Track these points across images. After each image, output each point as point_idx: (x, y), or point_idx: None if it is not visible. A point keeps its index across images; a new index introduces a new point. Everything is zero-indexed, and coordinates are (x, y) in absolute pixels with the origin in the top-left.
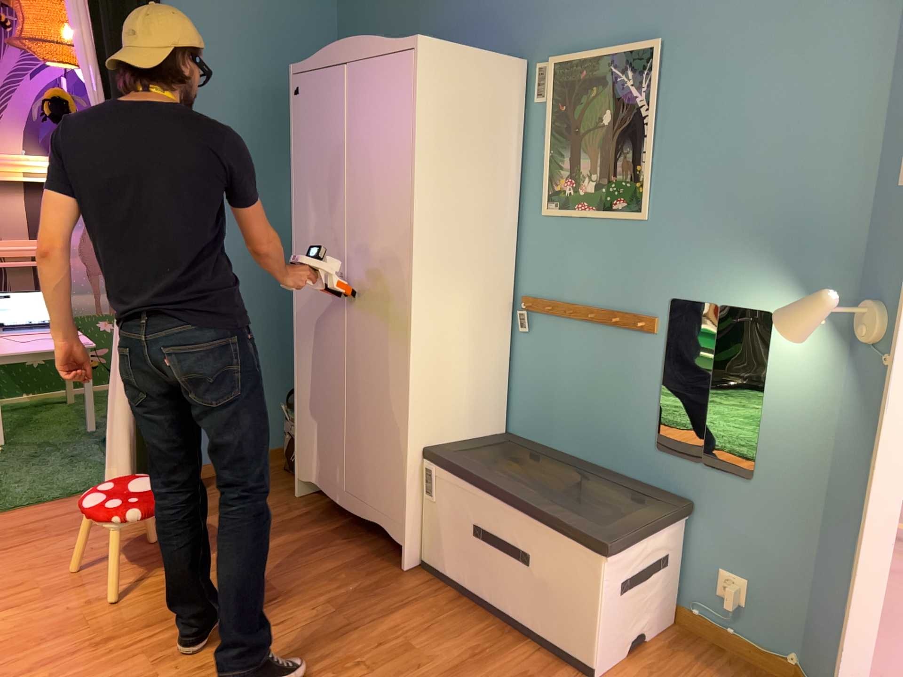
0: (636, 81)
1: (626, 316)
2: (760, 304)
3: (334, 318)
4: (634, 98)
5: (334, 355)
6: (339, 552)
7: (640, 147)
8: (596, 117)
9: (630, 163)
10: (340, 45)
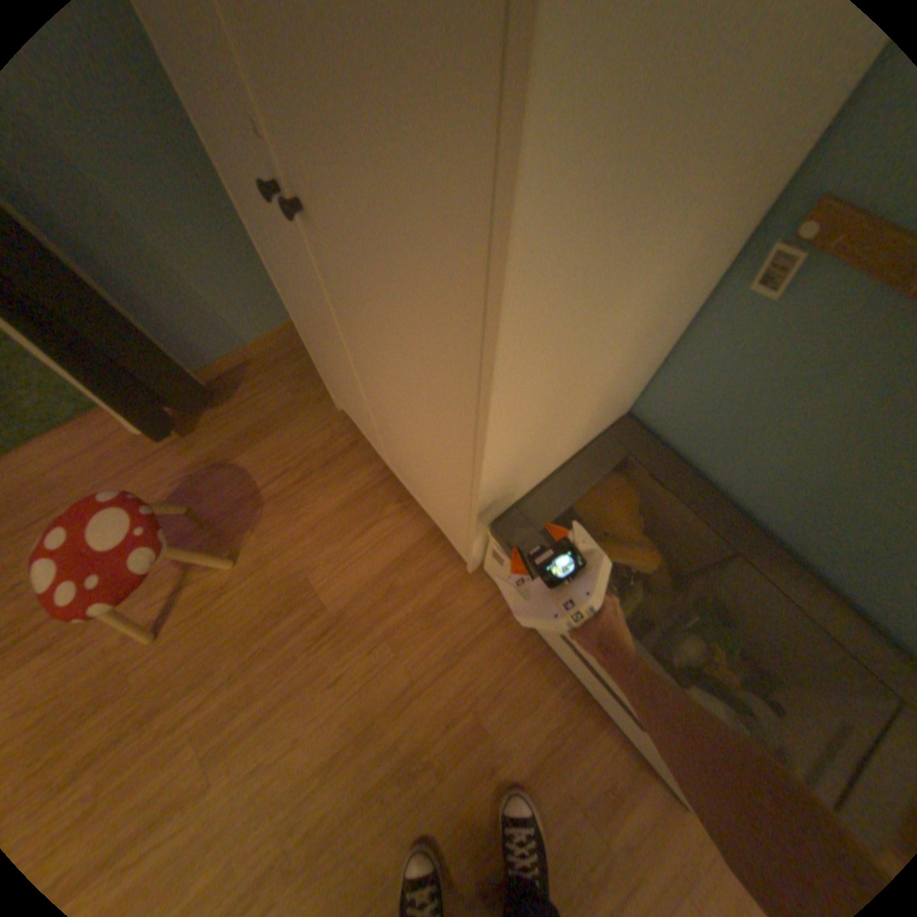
0: None
1: None
2: None
3: (295, 247)
4: None
5: (324, 317)
6: (395, 533)
7: None
8: None
9: None
10: None
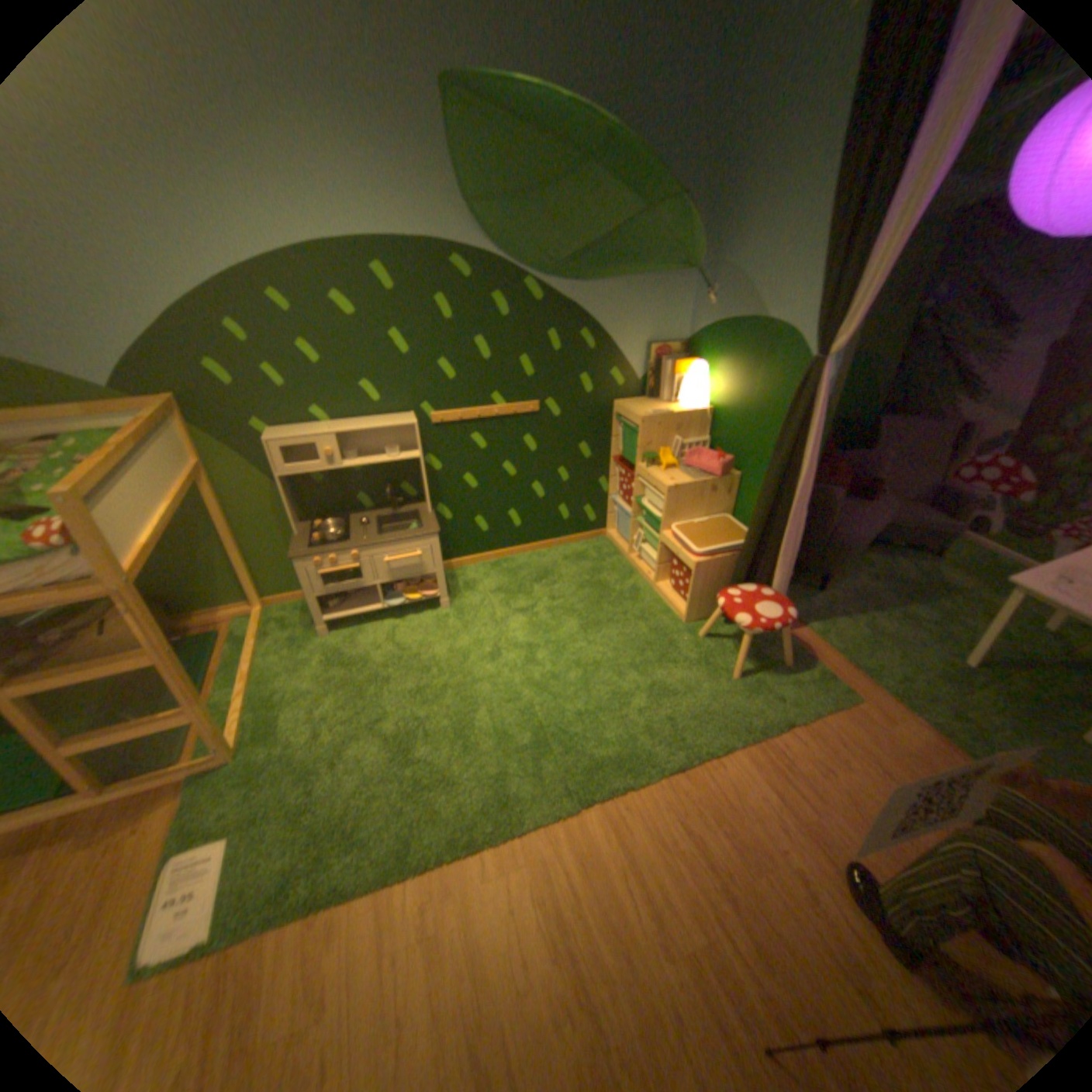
0: None
1: None
2: None
3: None
4: None
5: None
6: None
7: None
8: None
9: None
10: None
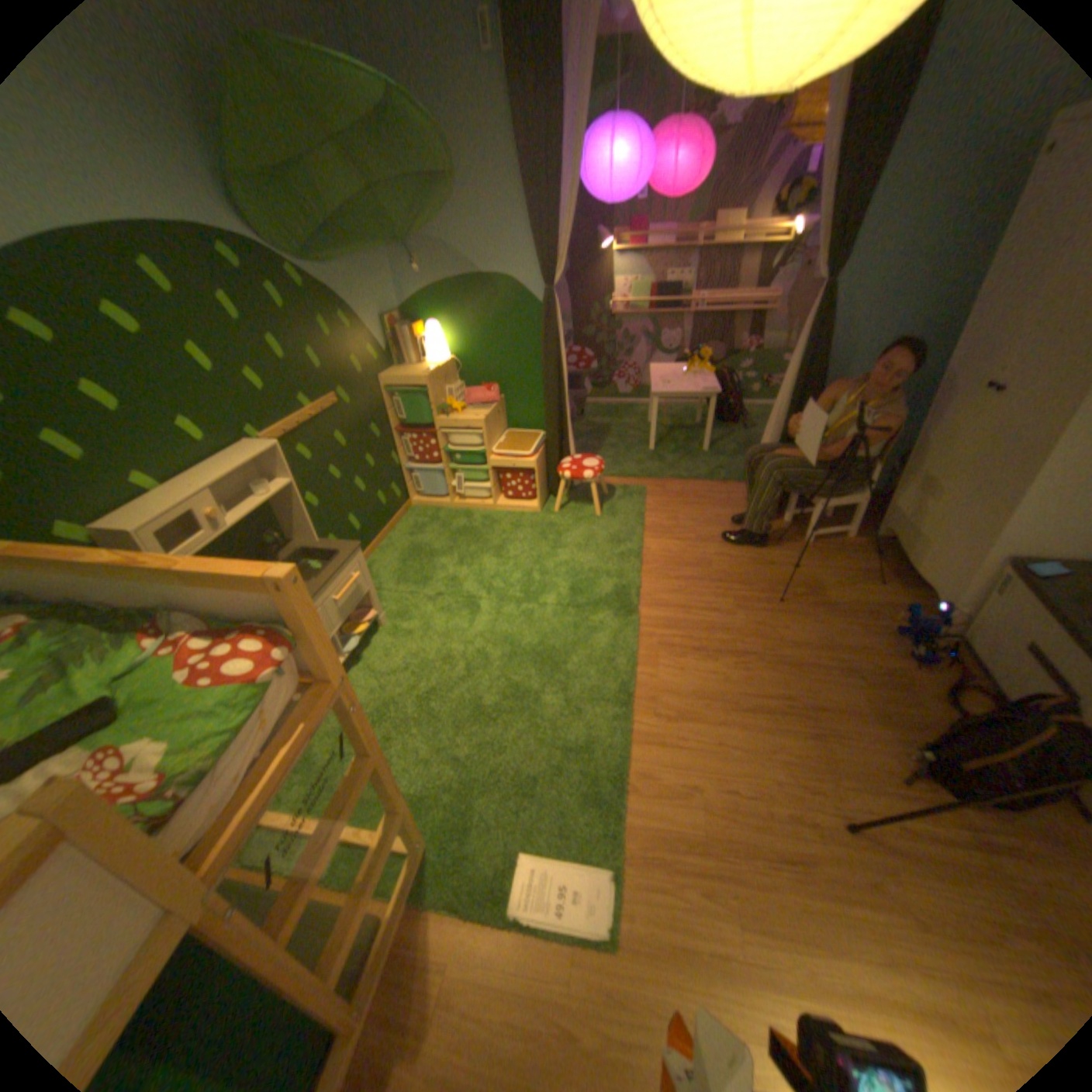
0: None
1: None
2: None
3: (975, 410)
4: None
5: (960, 443)
6: (891, 595)
7: None
8: None
9: None
10: None
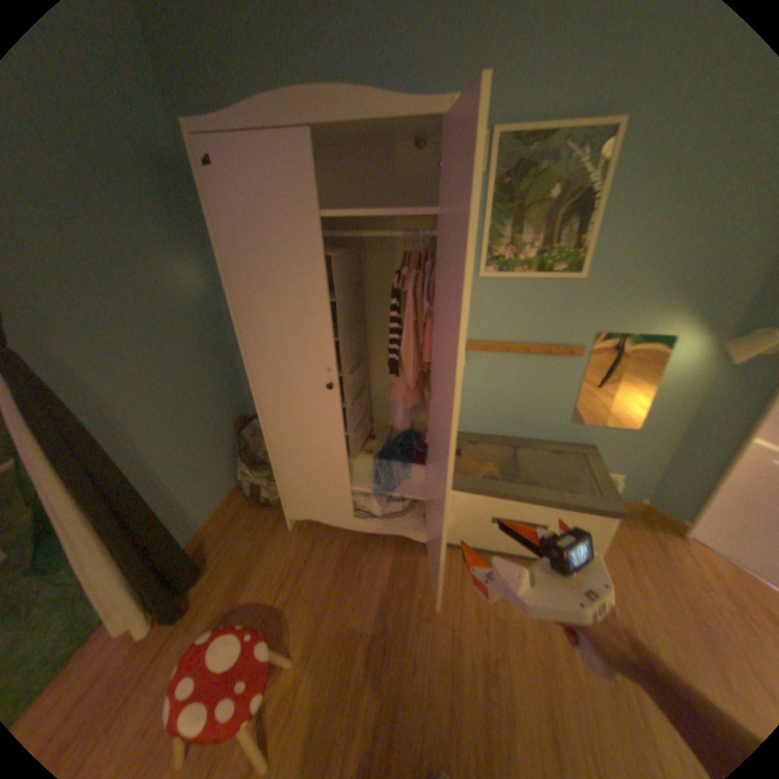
0: (594, 155)
1: (559, 347)
2: (670, 331)
3: (325, 407)
4: (590, 172)
5: (329, 436)
6: (377, 566)
7: (590, 218)
8: (546, 189)
9: (576, 232)
10: (290, 94)
